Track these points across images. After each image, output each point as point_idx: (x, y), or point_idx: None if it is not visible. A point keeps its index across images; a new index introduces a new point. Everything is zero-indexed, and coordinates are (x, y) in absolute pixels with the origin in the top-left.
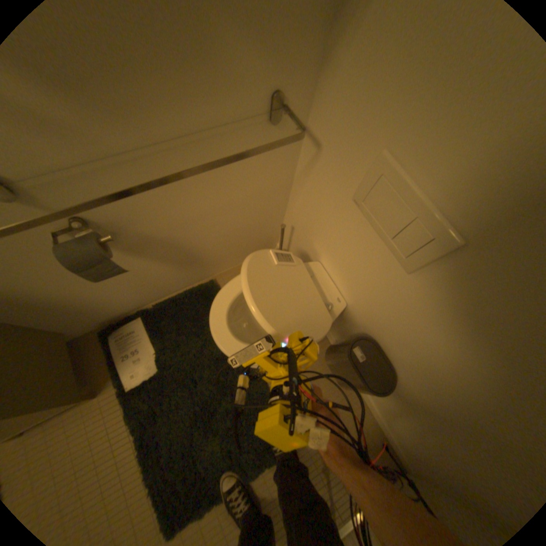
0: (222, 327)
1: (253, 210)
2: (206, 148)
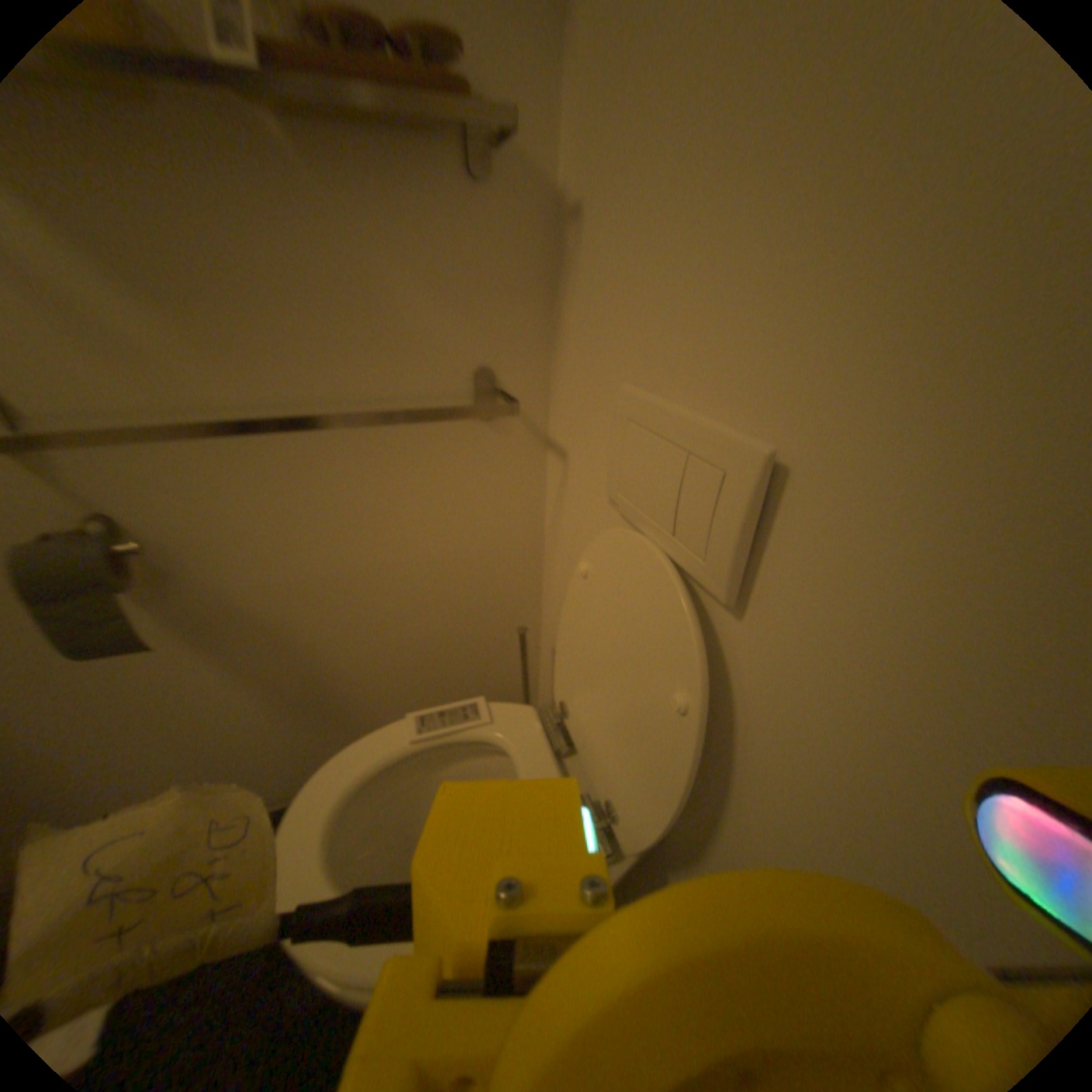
0: (312, 829)
1: (473, 595)
2: (374, 440)
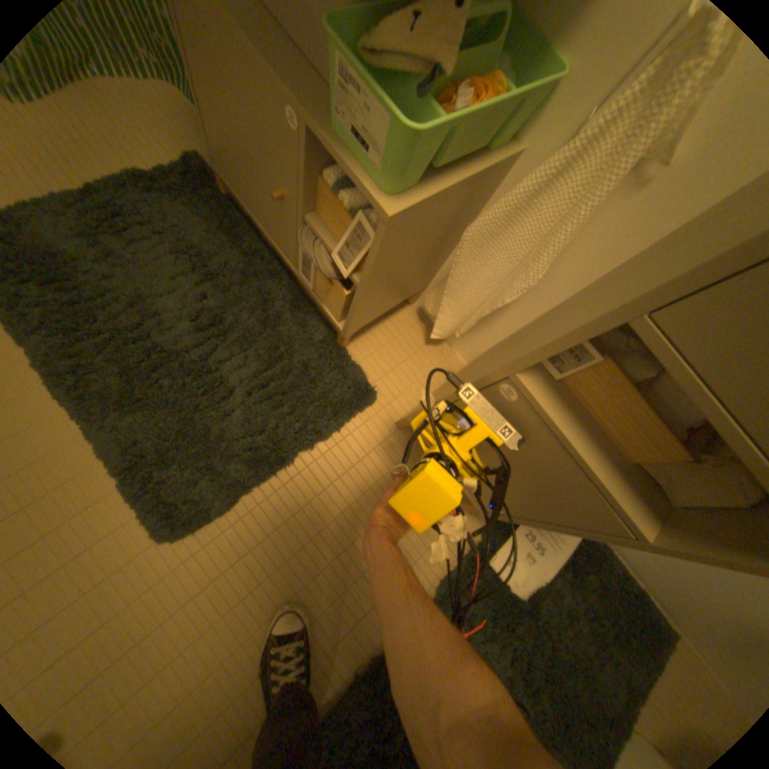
0: None
1: None
2: None
